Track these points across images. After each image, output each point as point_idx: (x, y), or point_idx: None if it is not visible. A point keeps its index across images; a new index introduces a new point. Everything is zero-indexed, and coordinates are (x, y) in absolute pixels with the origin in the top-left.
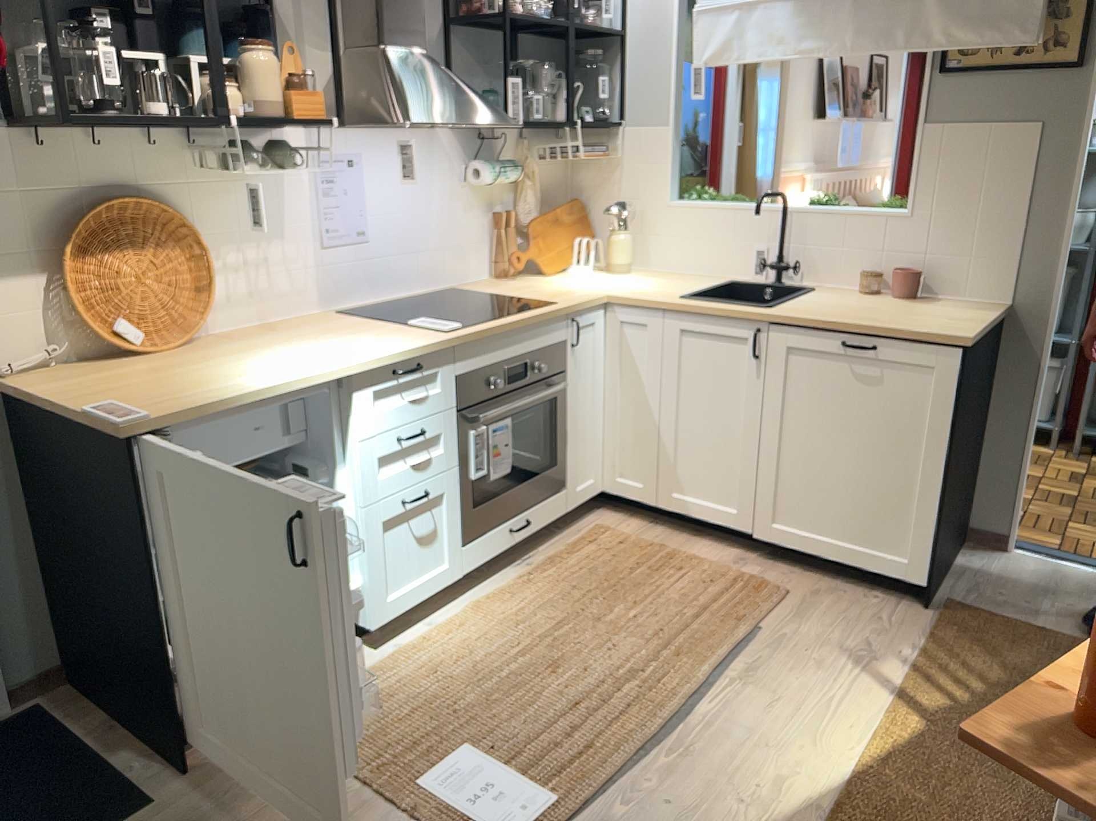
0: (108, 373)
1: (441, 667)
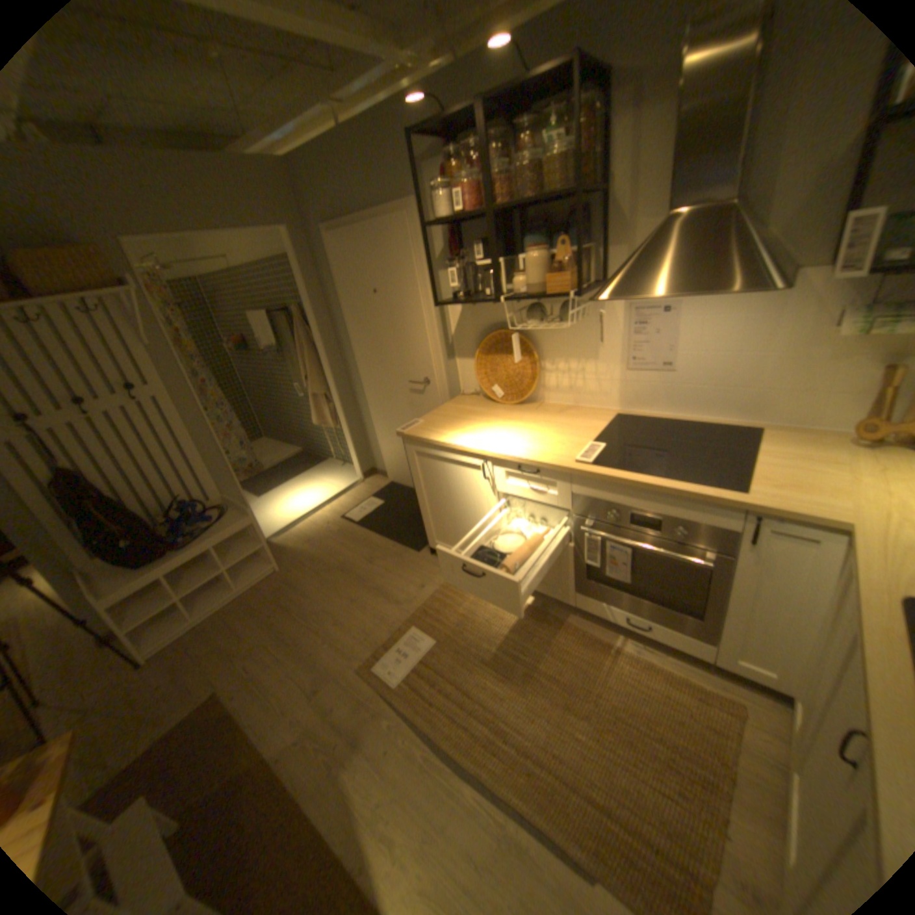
0: (469, 407)
1: (499, 618)
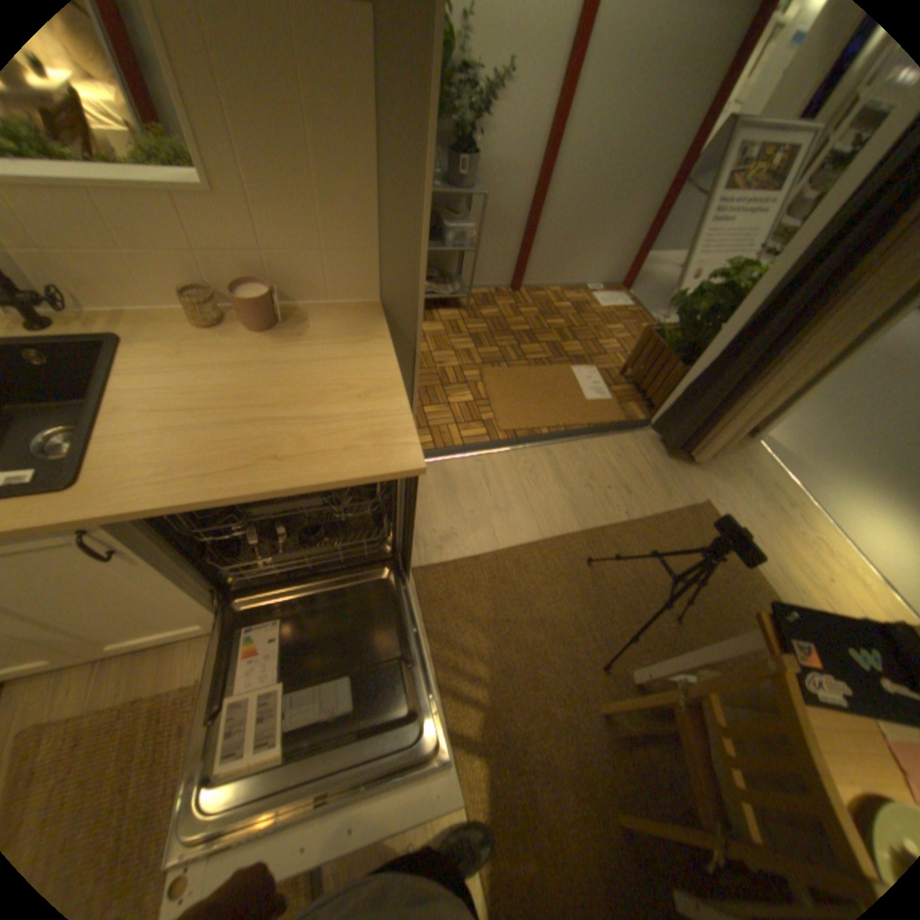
0: None
1: None
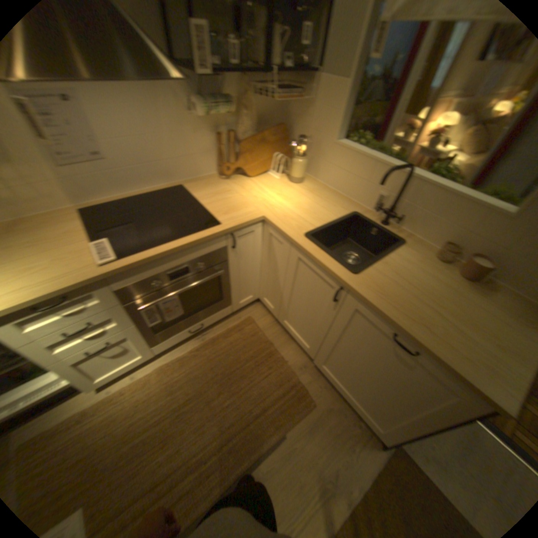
0: None
1: (113, 420)
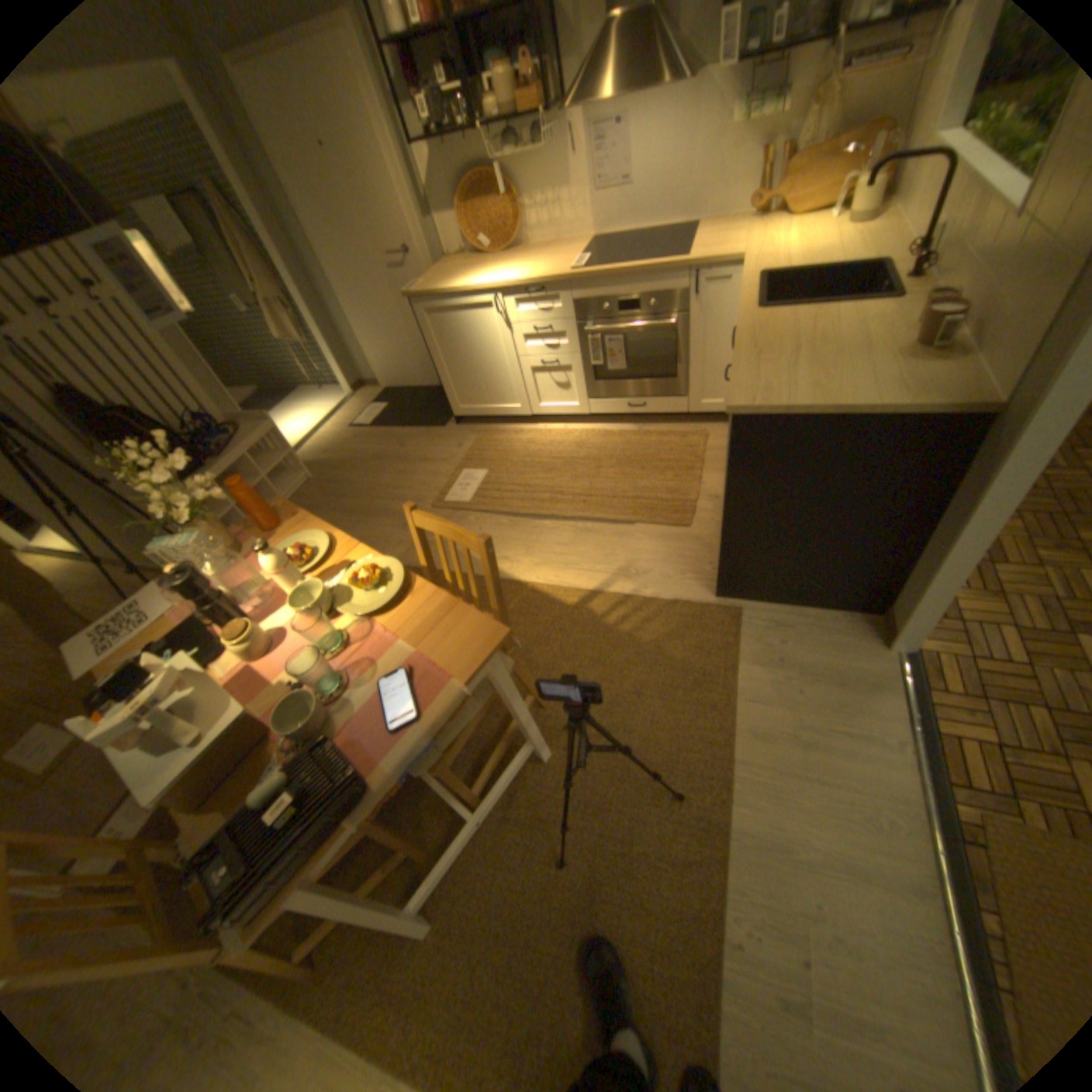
0: (460, 263)
1: (533, 442)
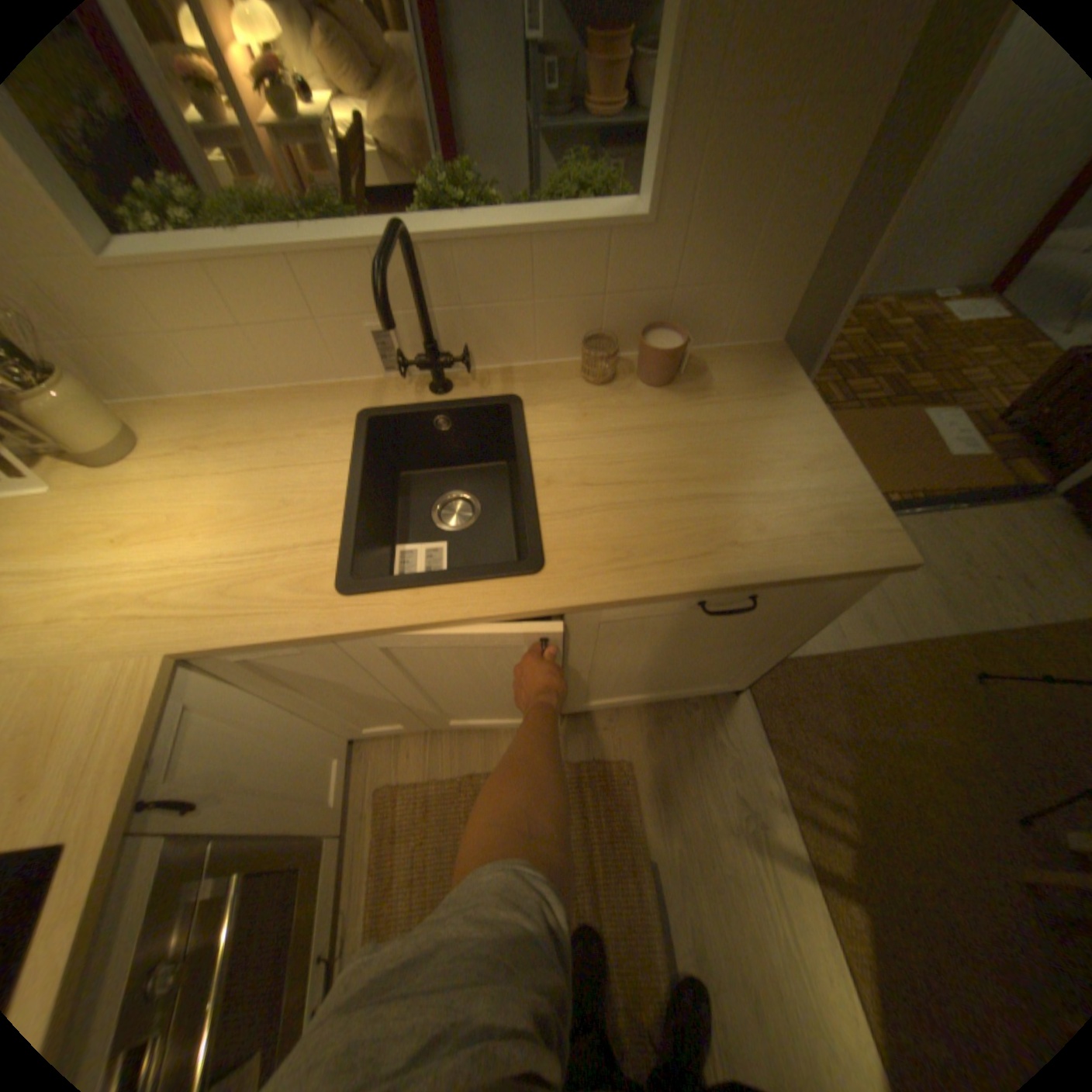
0: None
1: None
